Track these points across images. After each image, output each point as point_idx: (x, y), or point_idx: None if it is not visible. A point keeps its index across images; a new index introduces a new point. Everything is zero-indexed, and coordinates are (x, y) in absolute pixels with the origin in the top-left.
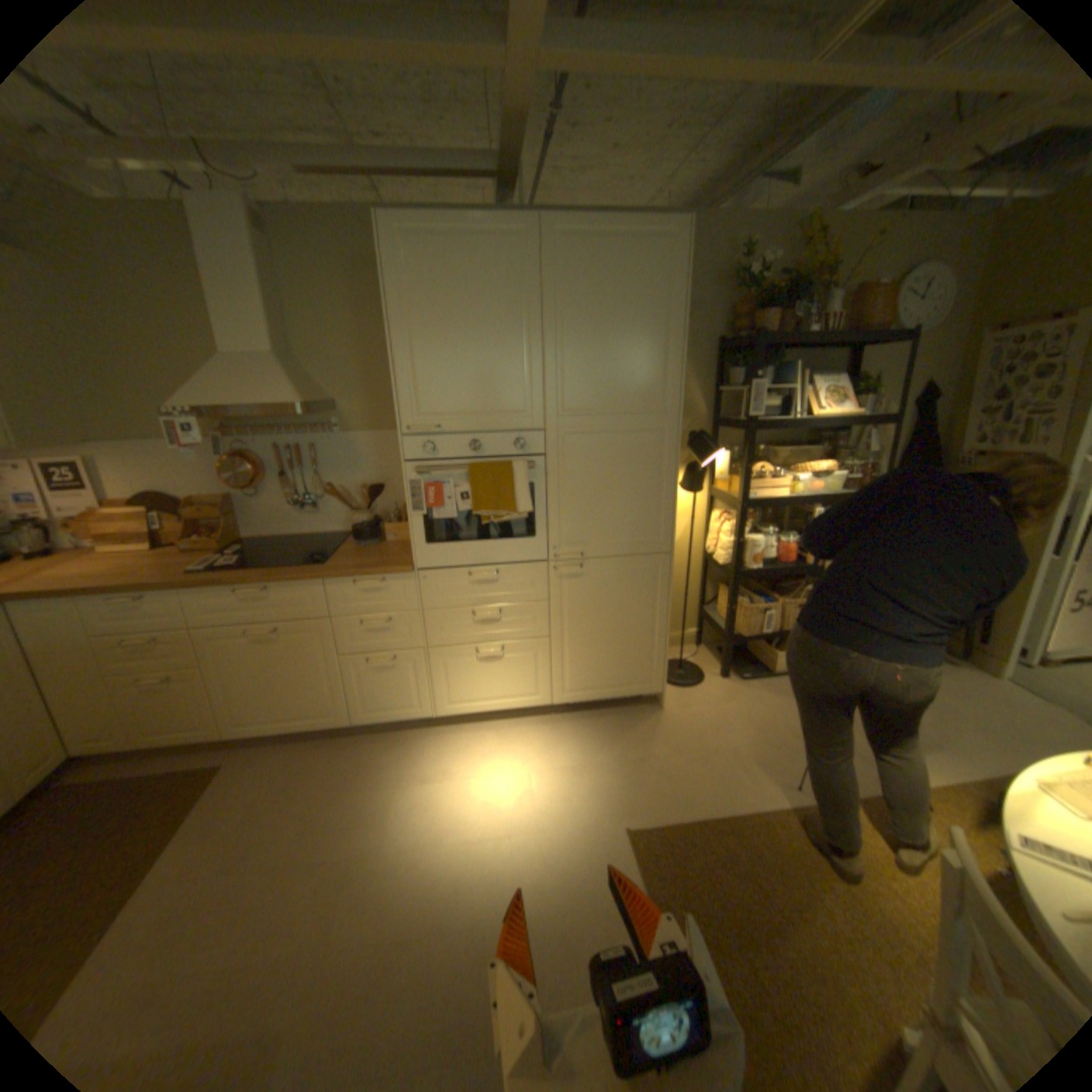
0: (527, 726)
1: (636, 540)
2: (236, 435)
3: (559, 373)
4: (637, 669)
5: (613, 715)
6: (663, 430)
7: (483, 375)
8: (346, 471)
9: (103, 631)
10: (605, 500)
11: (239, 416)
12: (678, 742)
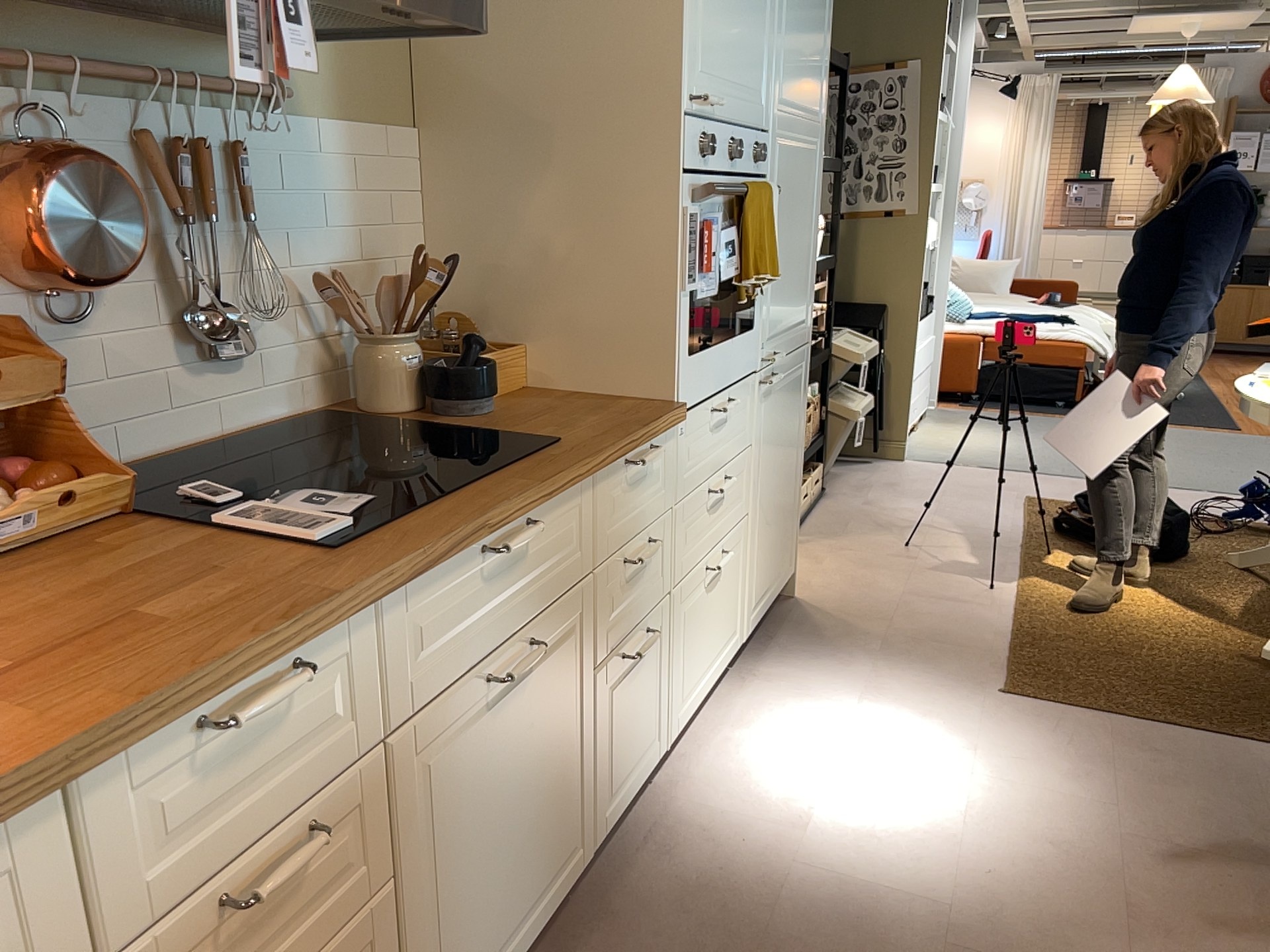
0: (733, 695)
1: (799, 323)
2: (10, 80)
3: (784, 37)
4: (788, 538)
5: (774, 629)
6: (818, 150)
7: (746, 16)
8: (303, 230)
9: (153, 897)
10: (791, 258)
11: (21, 9)
12: (866, 611)
